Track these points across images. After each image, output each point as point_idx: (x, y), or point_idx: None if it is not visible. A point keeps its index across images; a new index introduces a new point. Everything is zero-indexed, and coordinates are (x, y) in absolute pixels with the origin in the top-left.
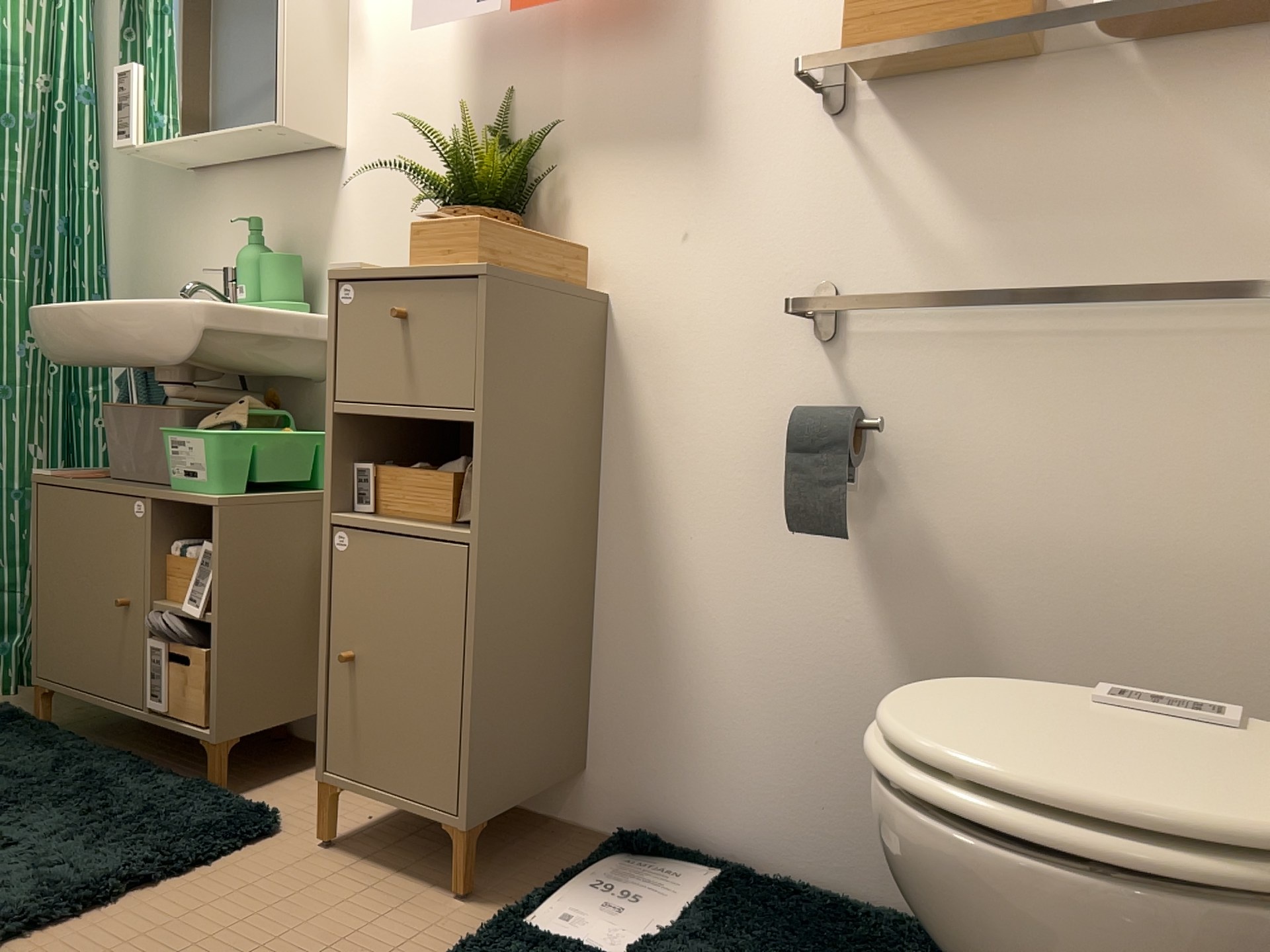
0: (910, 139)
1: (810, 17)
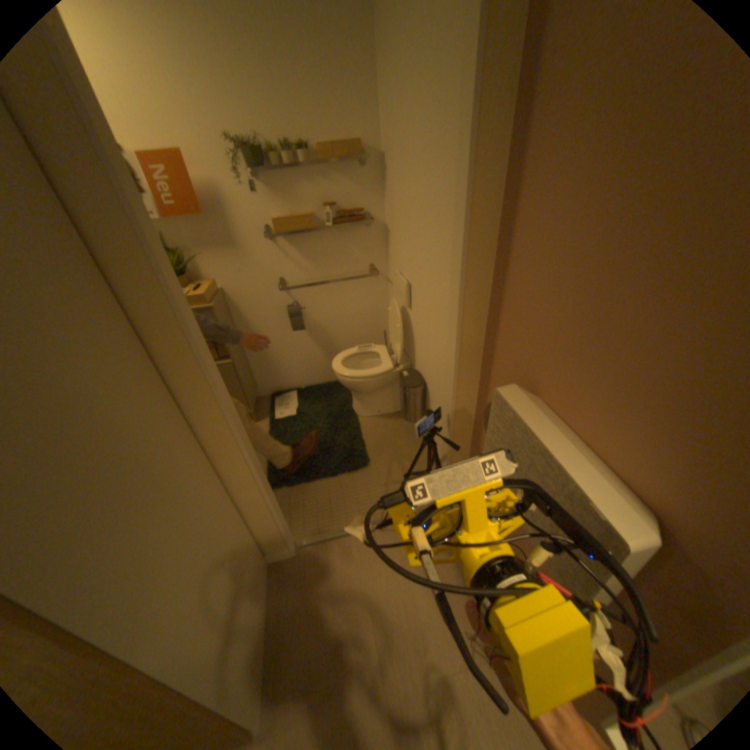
0: (292, 244)
1: (257, 213)
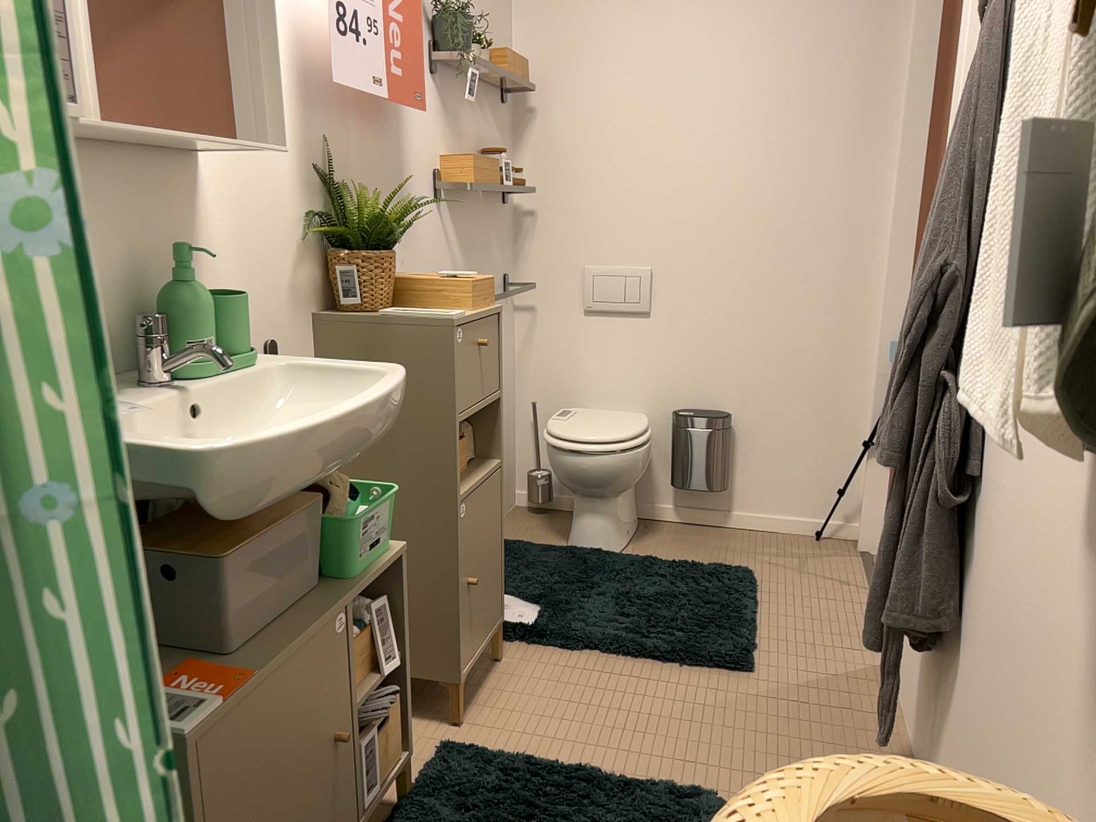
0: (453, 217)
1: (430, 143)
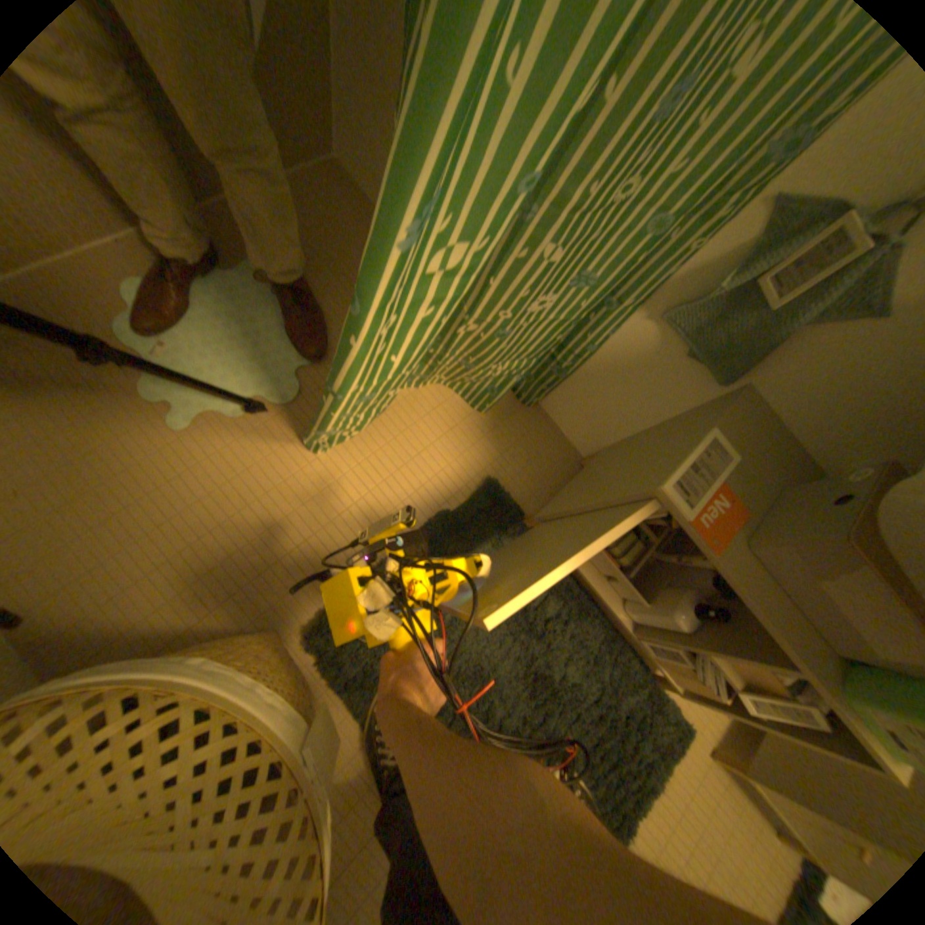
0: None
1: None
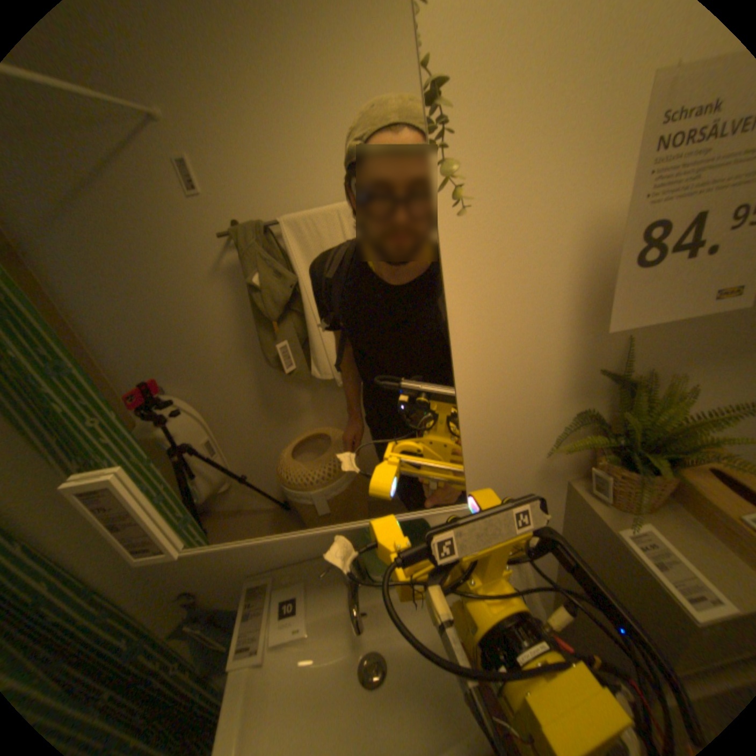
0: None
1: None
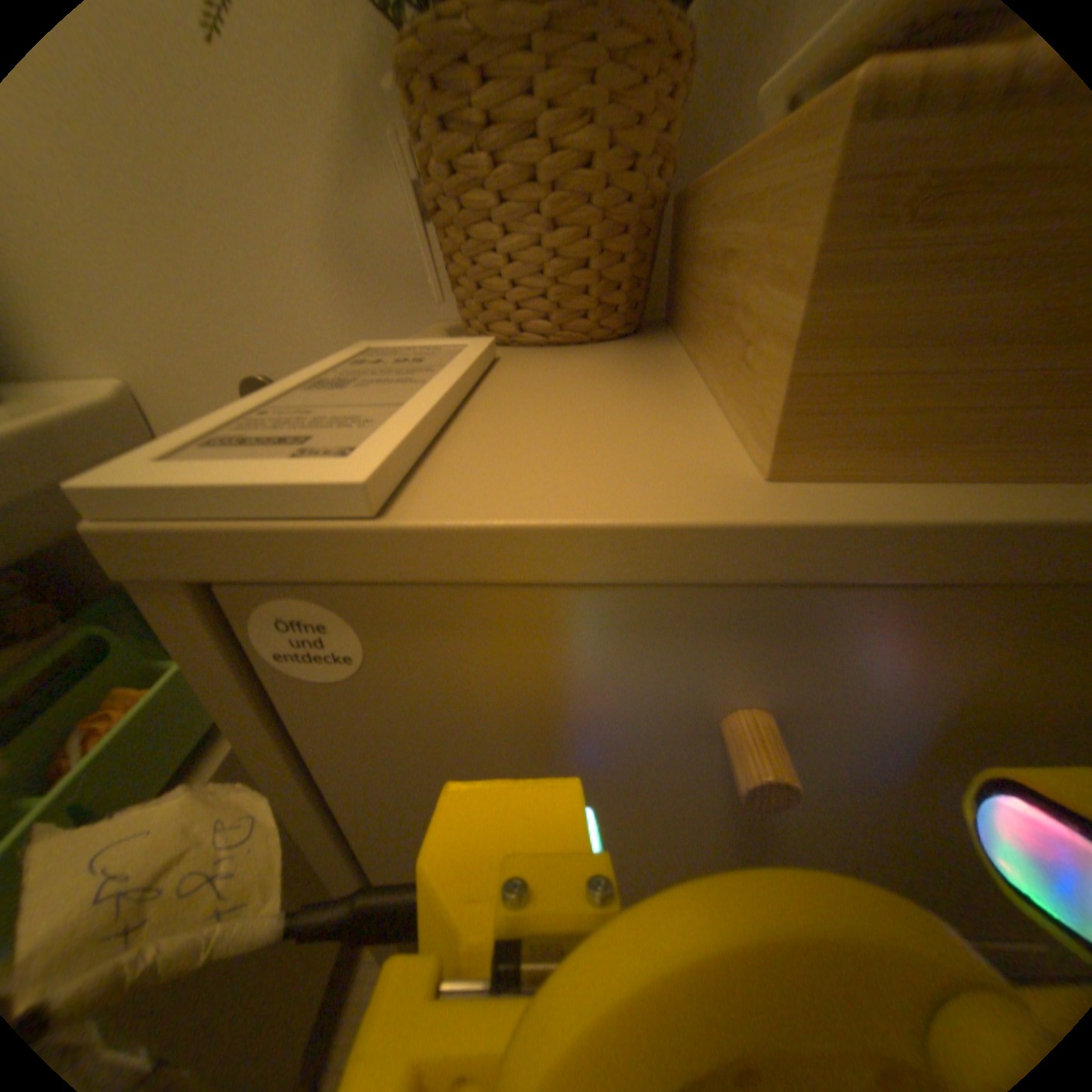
0: None
1: None
